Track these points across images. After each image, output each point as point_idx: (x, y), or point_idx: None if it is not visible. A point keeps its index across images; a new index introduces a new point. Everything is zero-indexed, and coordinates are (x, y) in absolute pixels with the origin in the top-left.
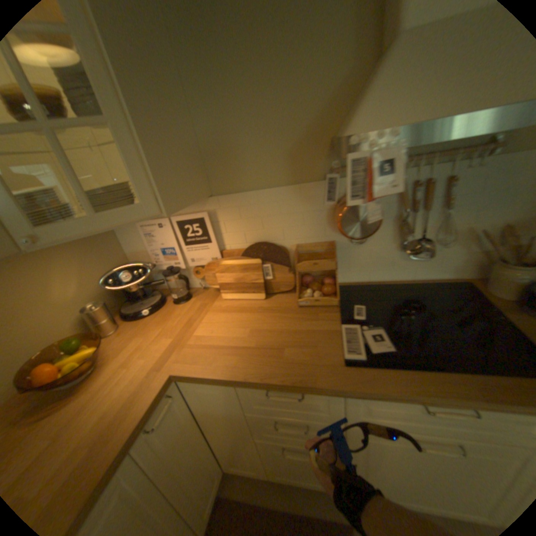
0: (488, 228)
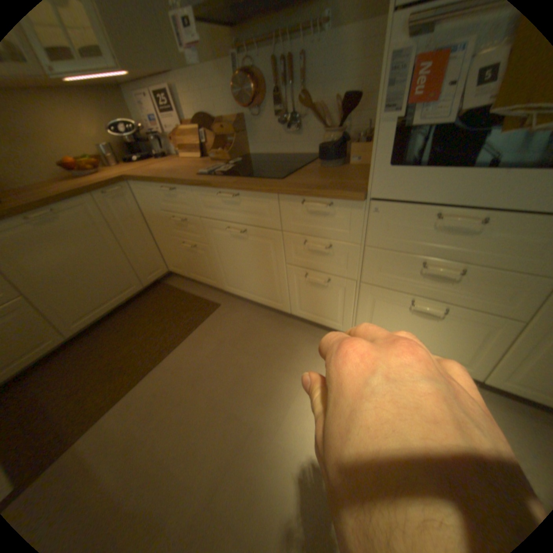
0: (331, 104)
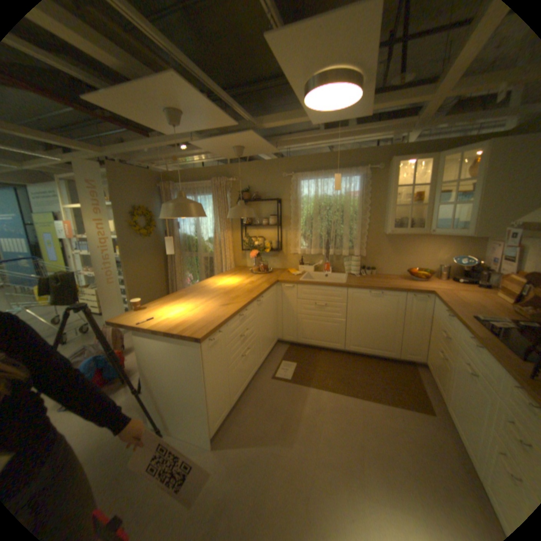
0: None
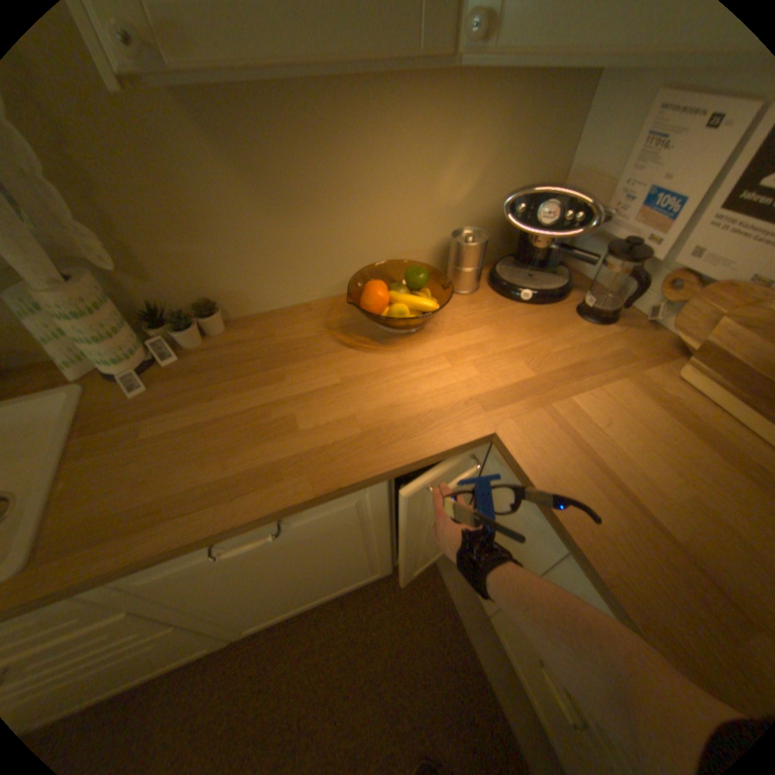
0: None
